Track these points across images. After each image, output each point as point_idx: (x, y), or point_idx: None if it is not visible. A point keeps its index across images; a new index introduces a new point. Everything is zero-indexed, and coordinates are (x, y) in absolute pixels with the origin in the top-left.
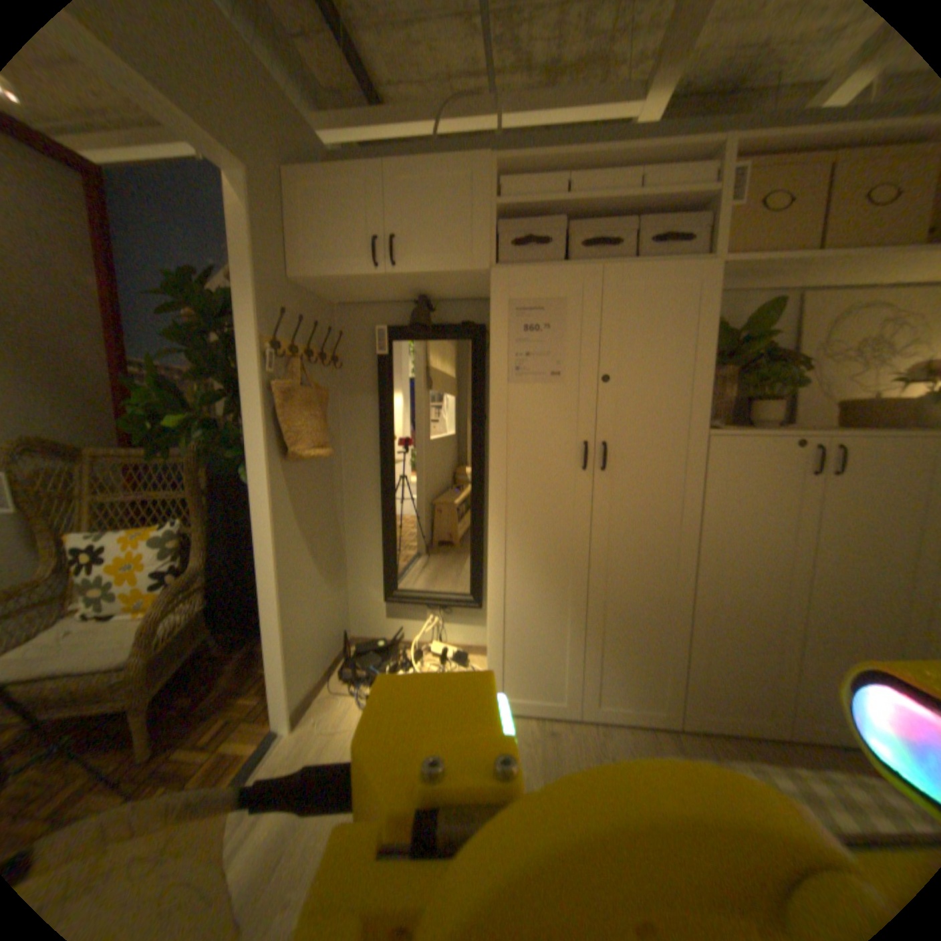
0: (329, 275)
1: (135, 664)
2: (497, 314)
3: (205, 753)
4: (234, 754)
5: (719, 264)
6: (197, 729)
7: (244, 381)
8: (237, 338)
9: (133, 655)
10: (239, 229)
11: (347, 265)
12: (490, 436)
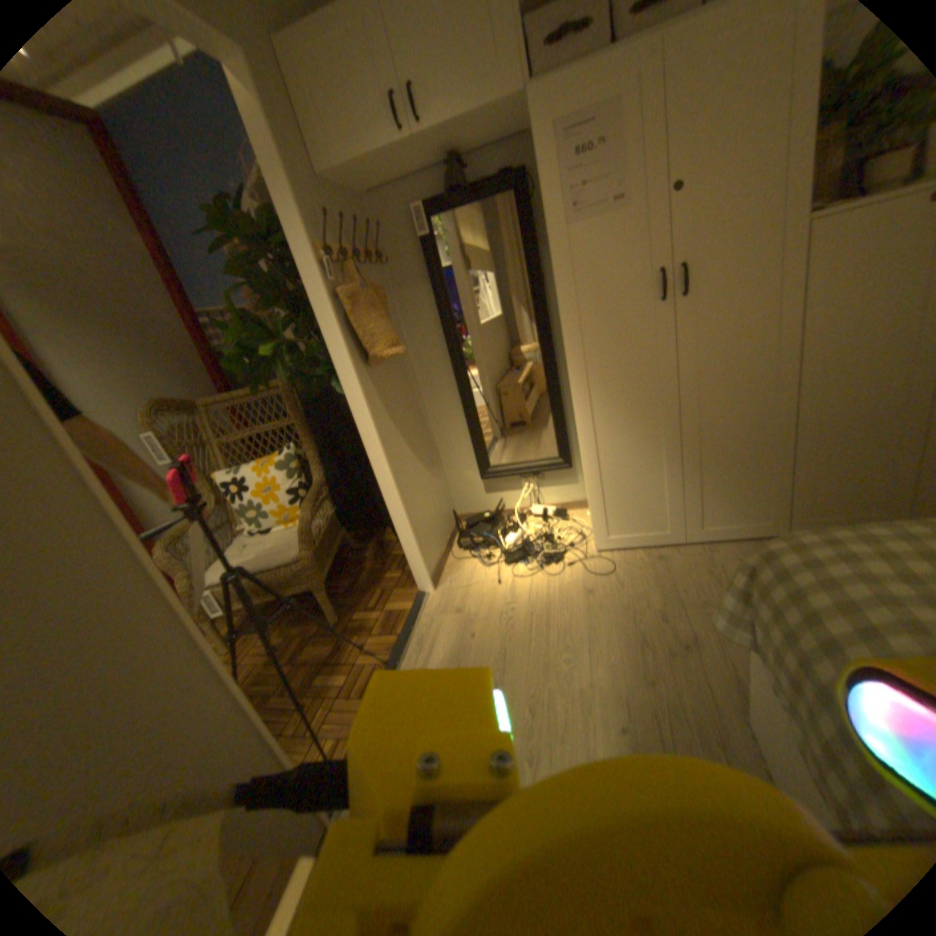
0: (356, 156)
1: (306, 556)
2: (543, 144)
3: (377, 612)
4: (399, 610)
5: None
6: (364, 598)
7: (313, 296)
8: (294, 254)
9: (302, 551)
10: (260, 130)
11: (370, 138)
12: (558, 290)
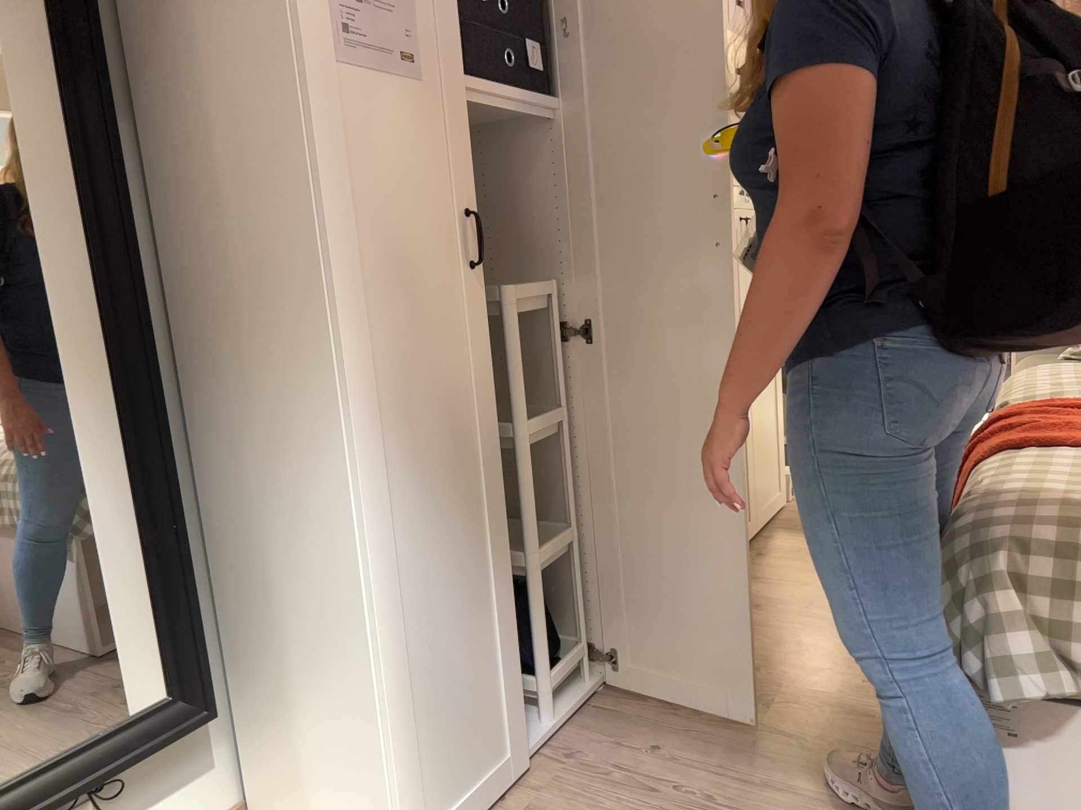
0: None
1: None
2: None
3: None
4: None
5: None
6: None
7: None
8: None
9: None
10: None
11: None
12: (325, 194)
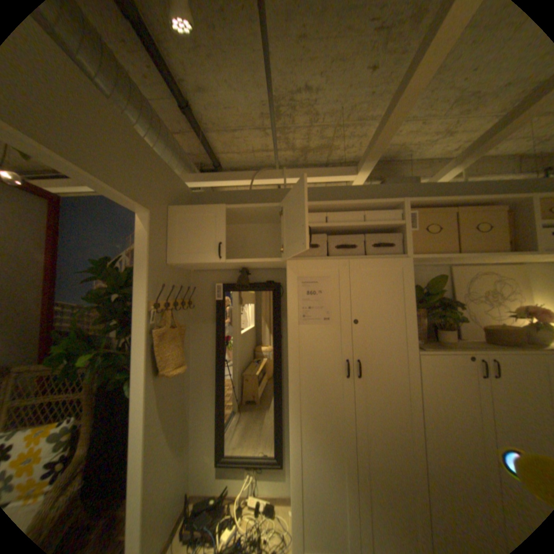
0: (192, 264)
1: None
2: (291, 286)
3: None
4: None
5: (409, 260)
6: None
7: (135, 333)
8: (133, 306)
9: None
10: (142, 245)
11: (202, 259)
12: (289, 358)
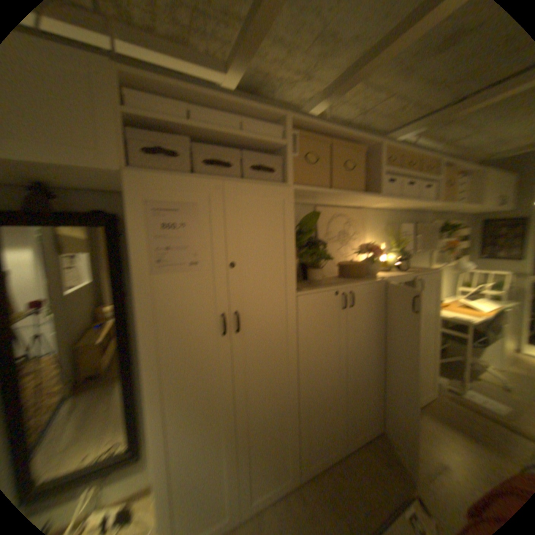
0: None
1: None
2: (132, 215)
3: None
4: None
5: (290, 191)
6: None
7: None
8: None
9: None
10: None
11: None
12: (136, 327)
